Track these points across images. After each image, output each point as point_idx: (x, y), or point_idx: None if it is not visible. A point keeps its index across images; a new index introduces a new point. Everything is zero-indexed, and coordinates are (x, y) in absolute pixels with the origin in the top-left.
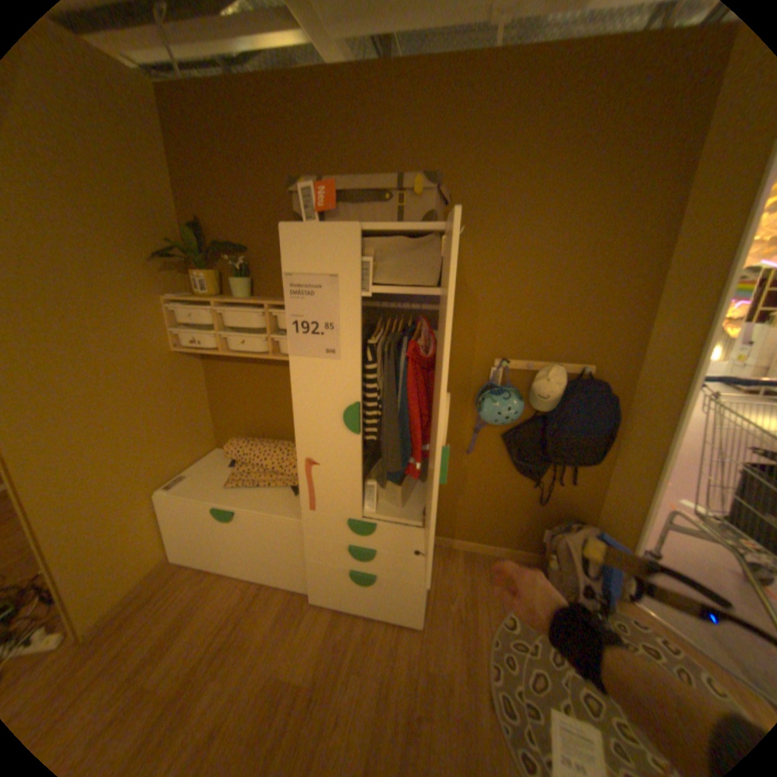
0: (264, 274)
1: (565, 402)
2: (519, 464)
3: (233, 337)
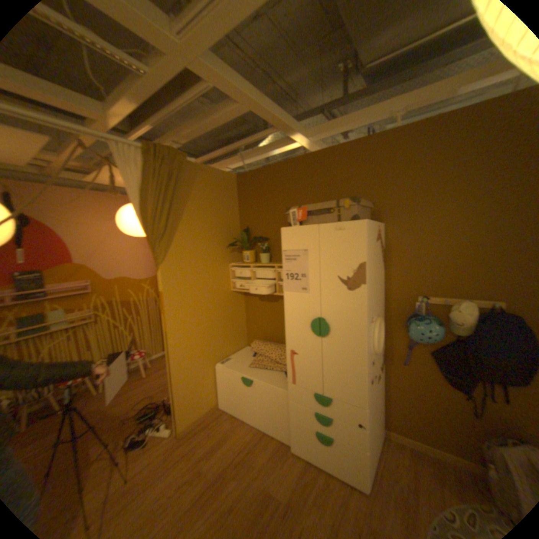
0: (276, 251)
1: (479, 329)
2: (449, 377)
3: (259, 283)
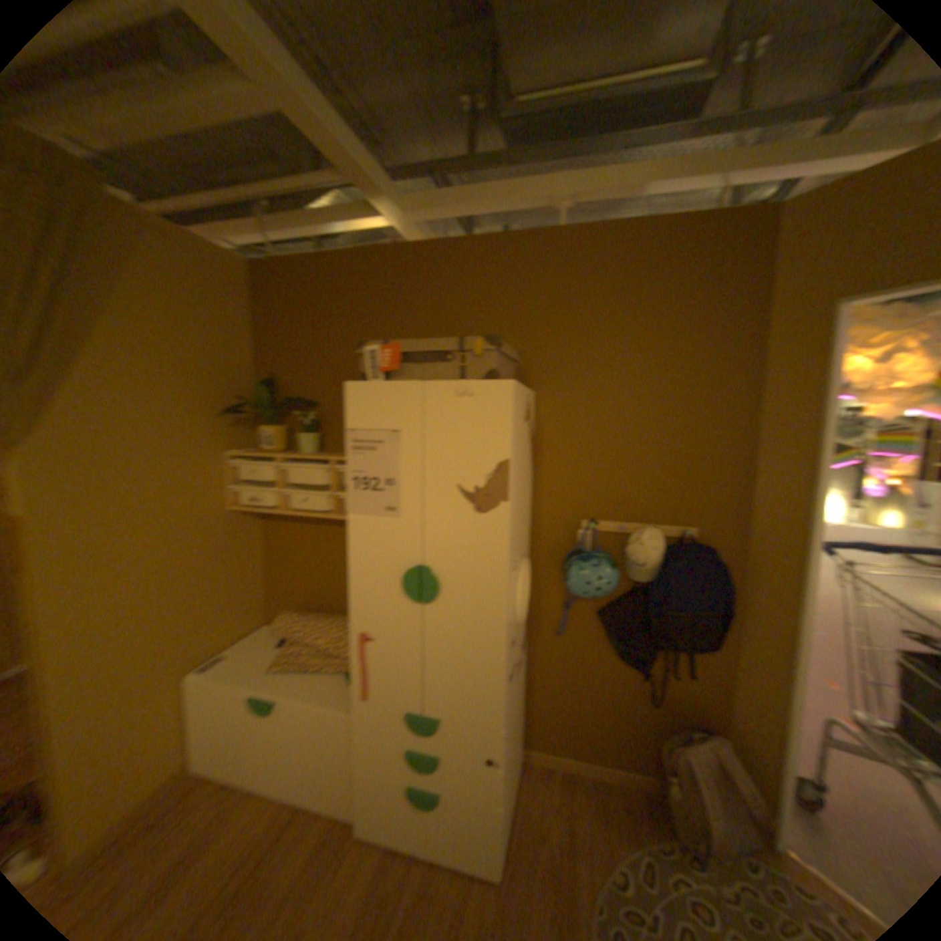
0: (332, 429)
1: (665, 571)
2: (621, 650)
3: (293, 495)
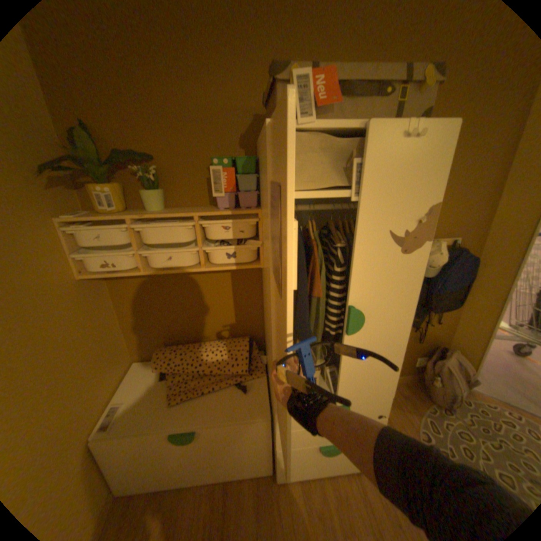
0: (175, 183)
1: (447, 268)
2: None
3: (158, 254)
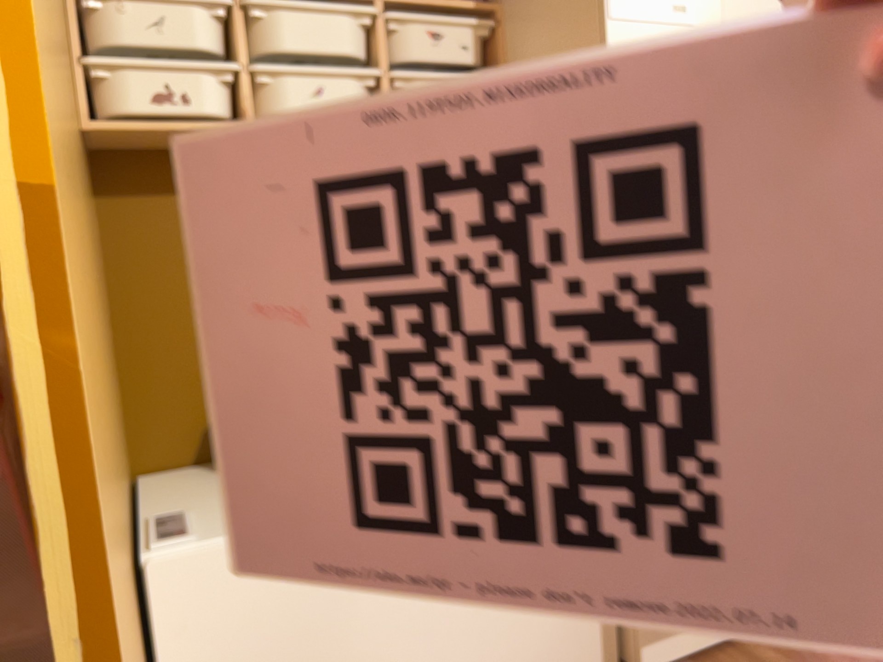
0: None
1: None
2: None
3: (294, 79)
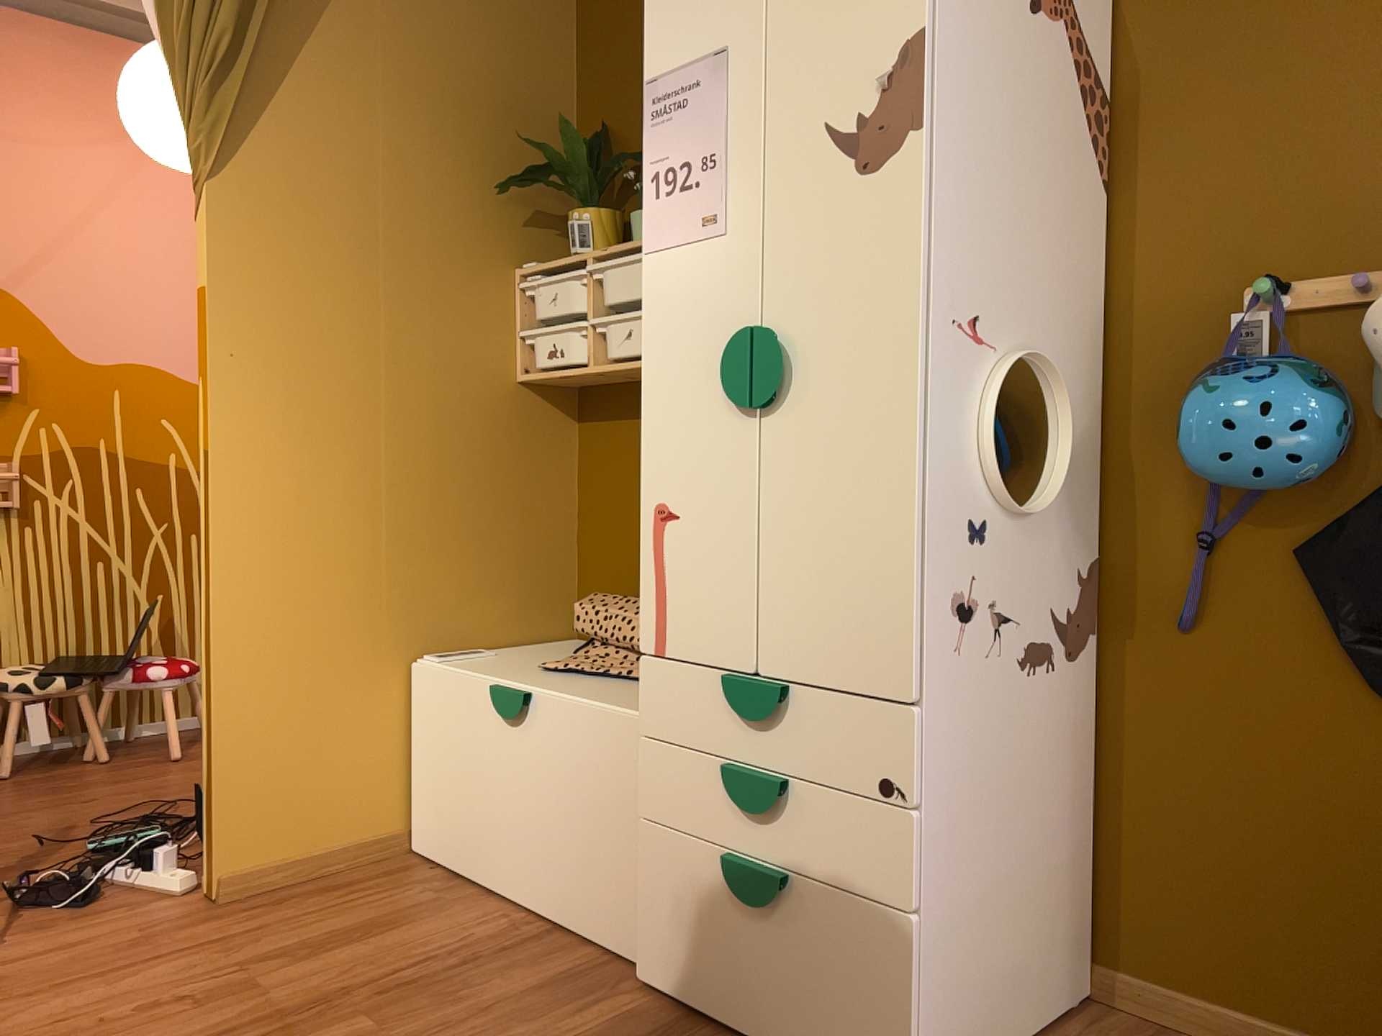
0: None
1: None
2: (1373, 653)
3: (614, 324)
